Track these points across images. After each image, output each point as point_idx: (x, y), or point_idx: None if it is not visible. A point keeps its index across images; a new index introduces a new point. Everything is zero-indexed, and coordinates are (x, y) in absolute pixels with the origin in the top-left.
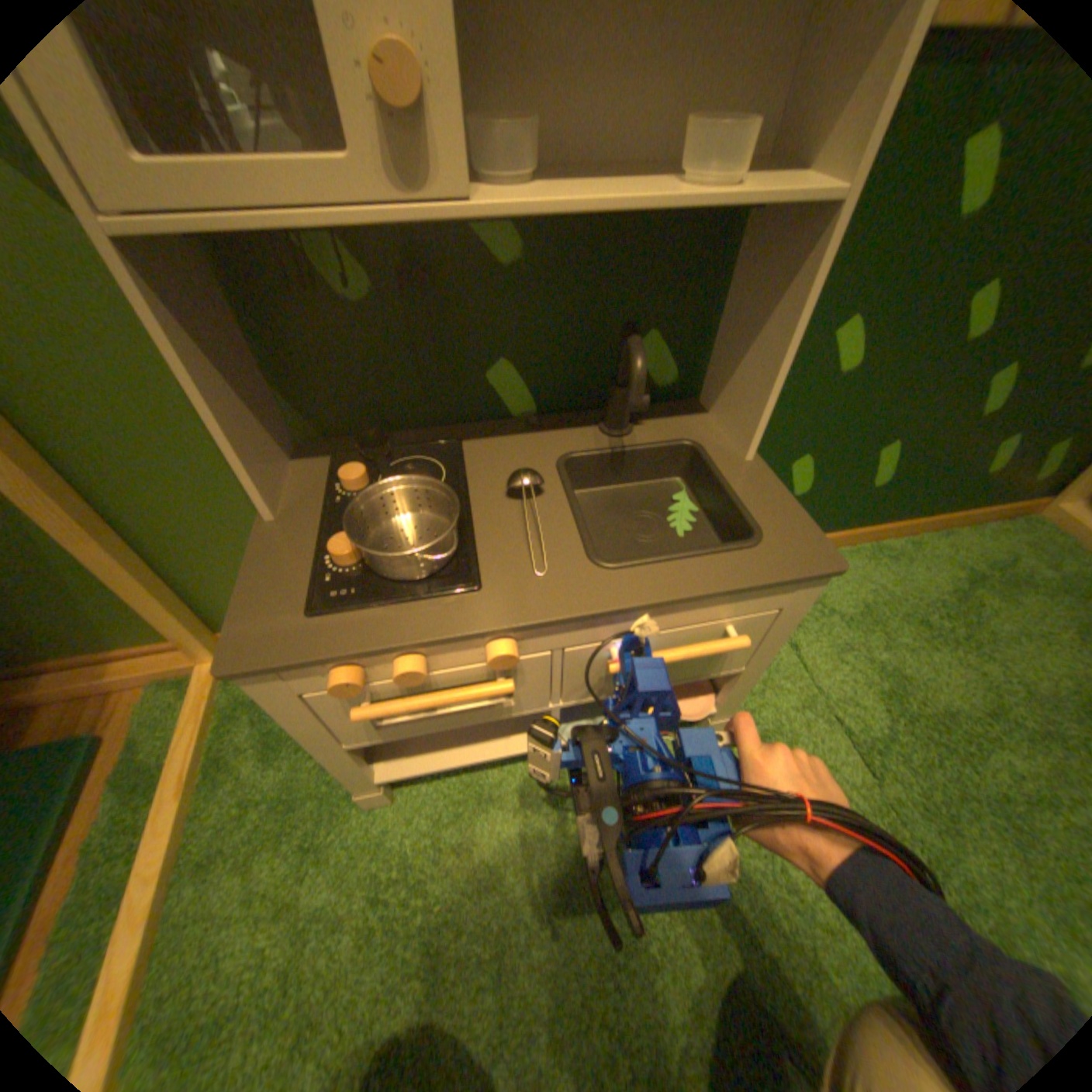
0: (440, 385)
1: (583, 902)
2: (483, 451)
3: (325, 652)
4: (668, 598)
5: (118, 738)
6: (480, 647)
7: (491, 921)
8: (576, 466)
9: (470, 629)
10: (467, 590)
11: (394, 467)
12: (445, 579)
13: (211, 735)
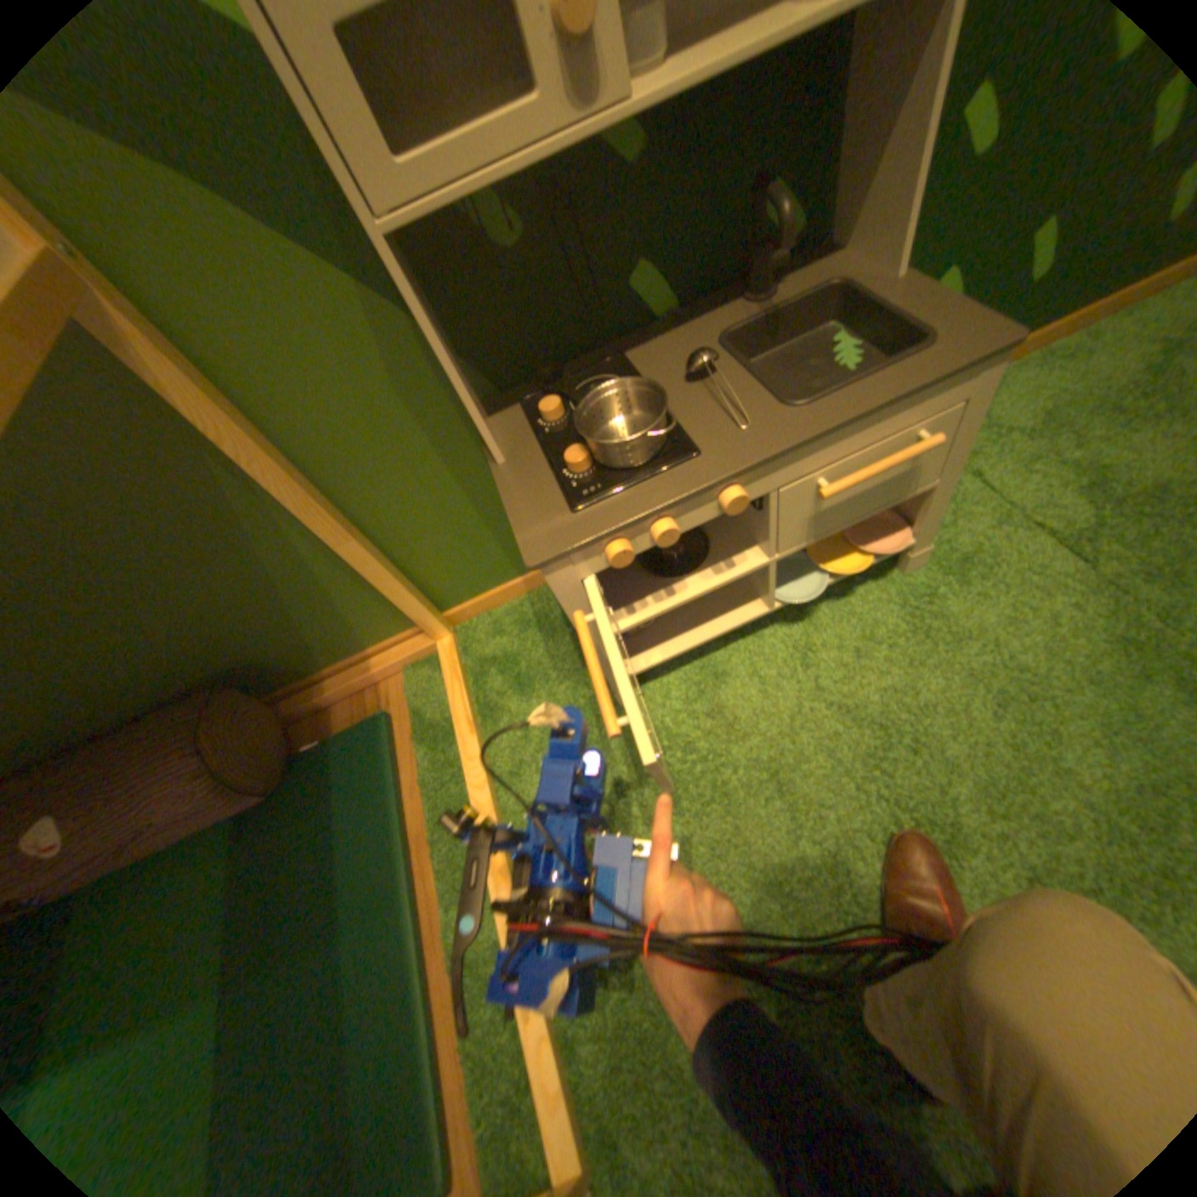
0: (595, 304)
1: (832, 724)
2: (645, 356)
3: (600, 530)
4: (863, 410)
5: (399, 712)
6: (713, 499)
7: (758, 755)
8: (735, 338)
9: (705, 483)
10: (688, 458)
11: (577, 392)
12: (665, 458)
13: (472, 688)
